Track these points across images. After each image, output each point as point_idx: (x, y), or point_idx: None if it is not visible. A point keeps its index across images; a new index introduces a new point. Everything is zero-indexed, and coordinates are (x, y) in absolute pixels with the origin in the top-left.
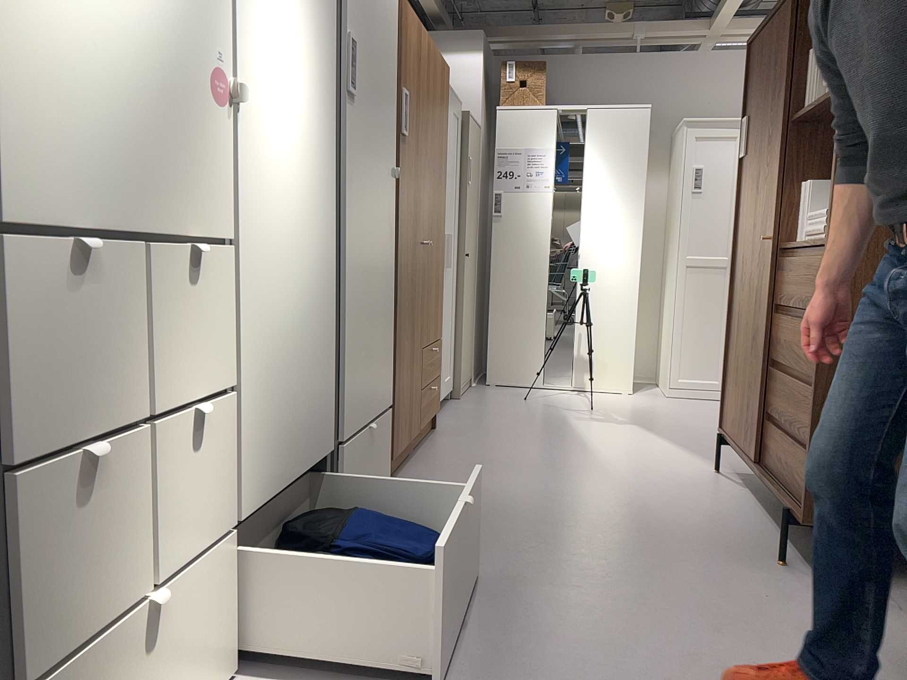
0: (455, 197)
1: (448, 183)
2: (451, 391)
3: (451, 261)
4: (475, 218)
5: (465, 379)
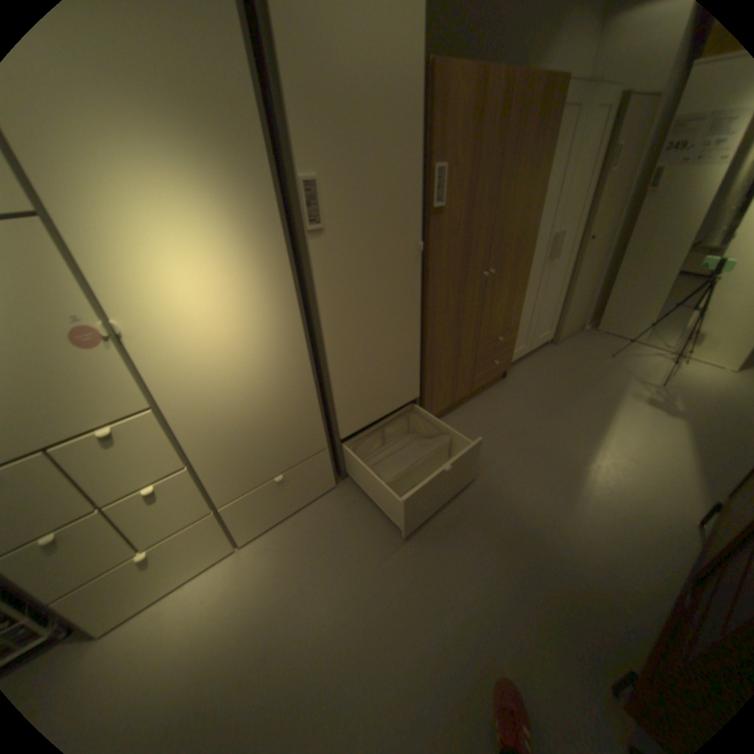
0: (588, 190)
1: (572, 186)
2: (550, 340)
3: (569, 249)
4: (623, 198)
5: (572, 329)
